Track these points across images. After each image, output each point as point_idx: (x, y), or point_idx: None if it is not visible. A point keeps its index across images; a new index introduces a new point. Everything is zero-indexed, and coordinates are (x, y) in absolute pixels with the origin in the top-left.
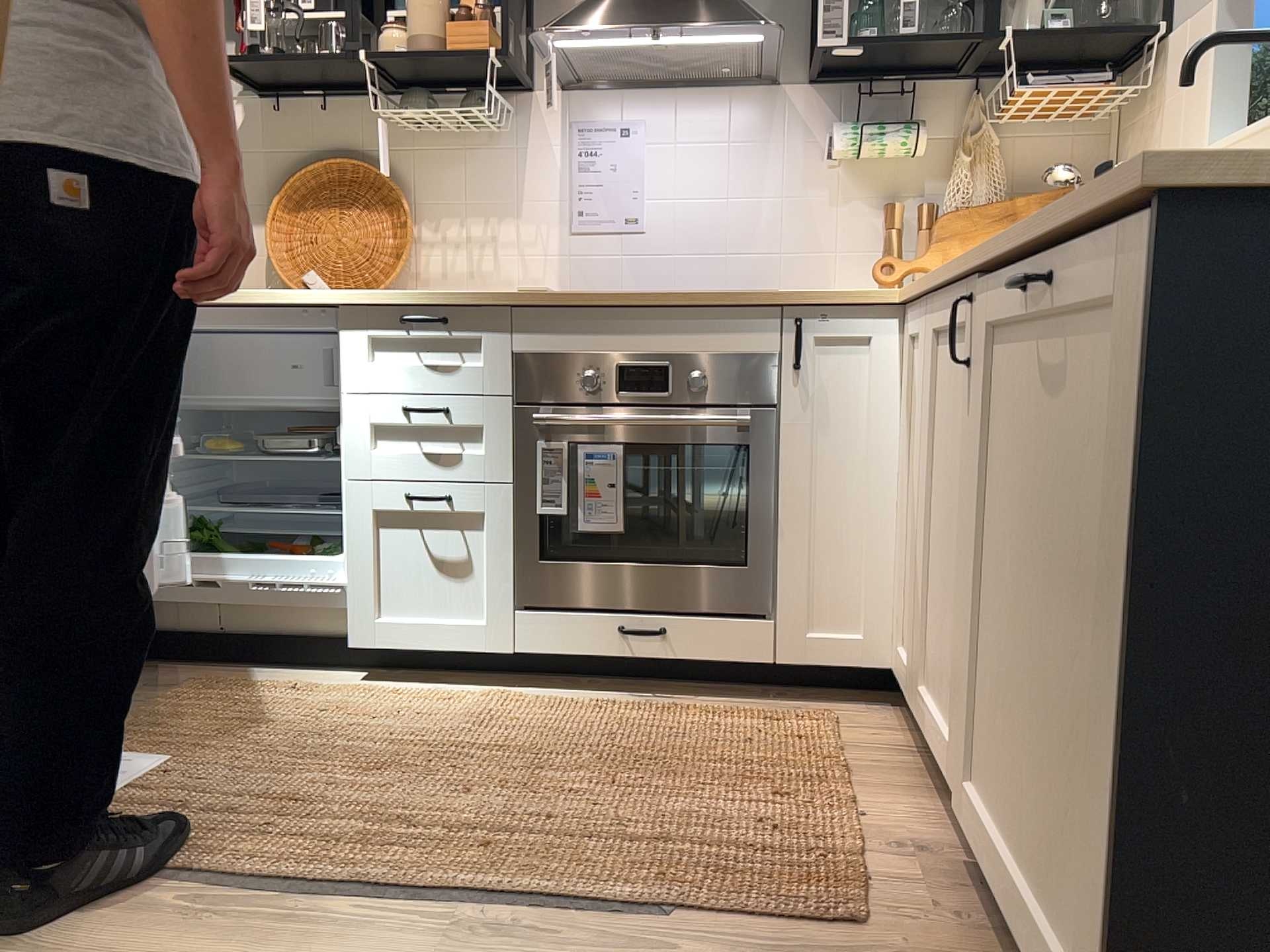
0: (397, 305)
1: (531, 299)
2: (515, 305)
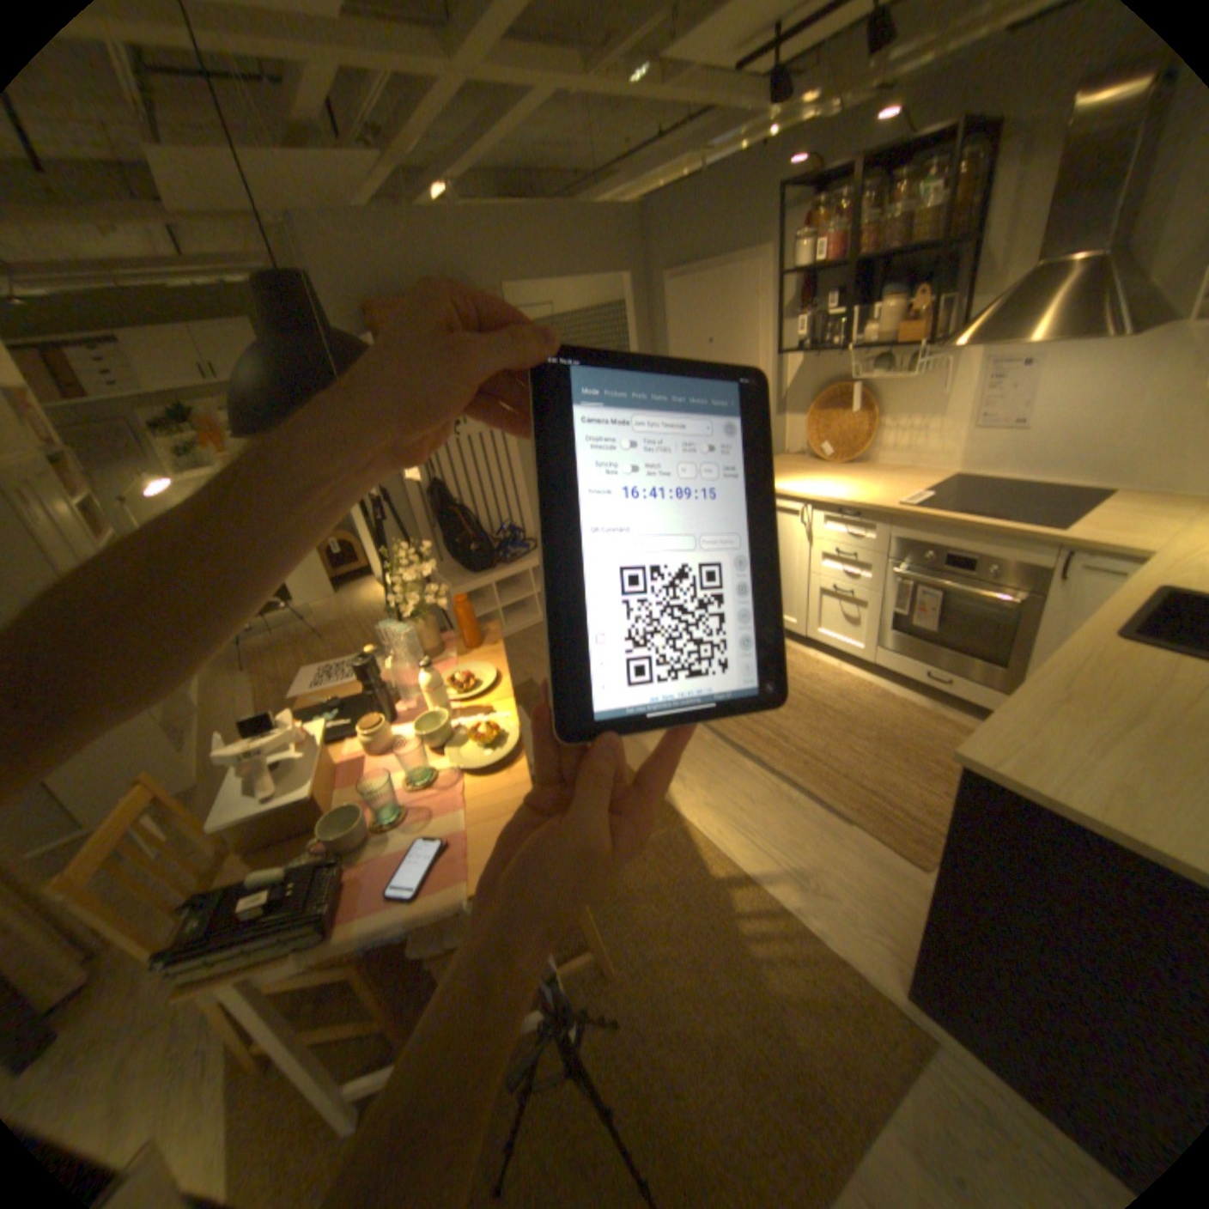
0: (837, 504)
1: (901, 513)
2: (893, 514)
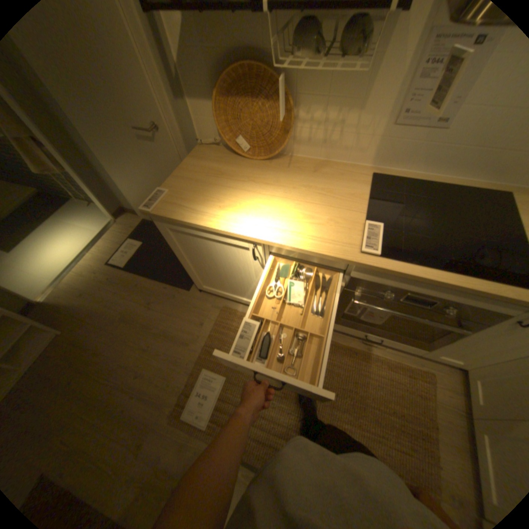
0: (293, 249)
1: (371, 267)
2: (360, 265)
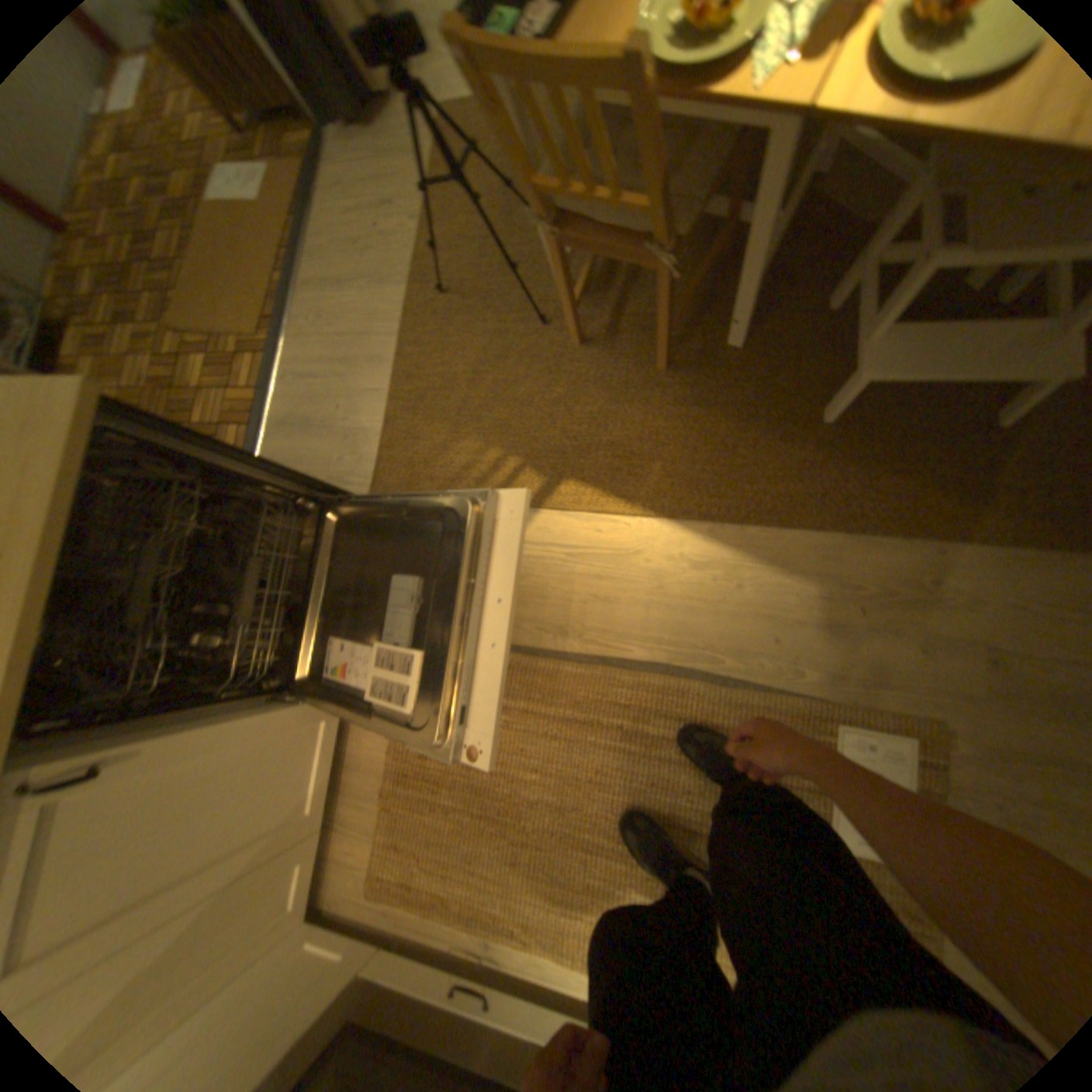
0: None
1: None
2: None
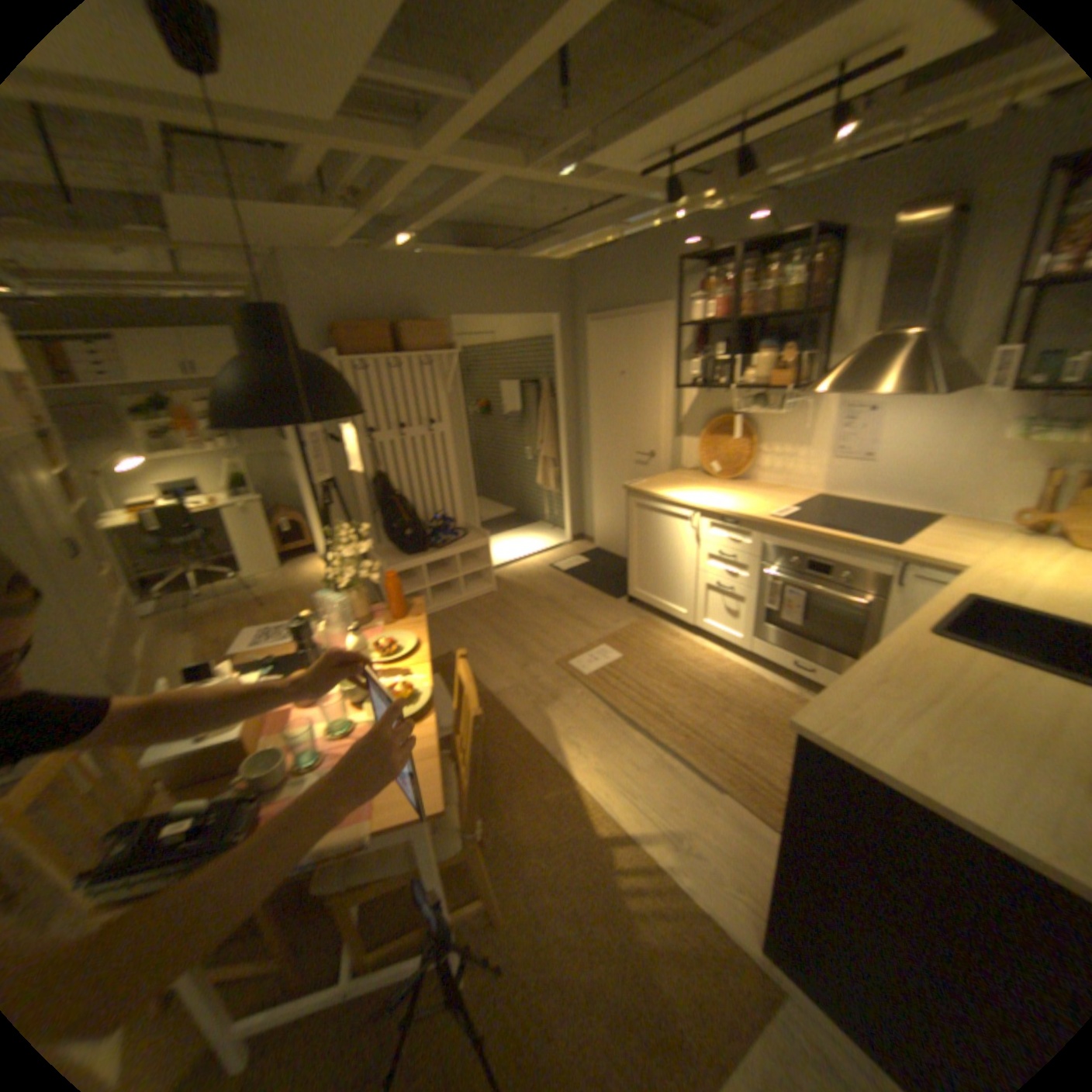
0: (721, 513)
1: (772, 524)
2: (766, 524)
